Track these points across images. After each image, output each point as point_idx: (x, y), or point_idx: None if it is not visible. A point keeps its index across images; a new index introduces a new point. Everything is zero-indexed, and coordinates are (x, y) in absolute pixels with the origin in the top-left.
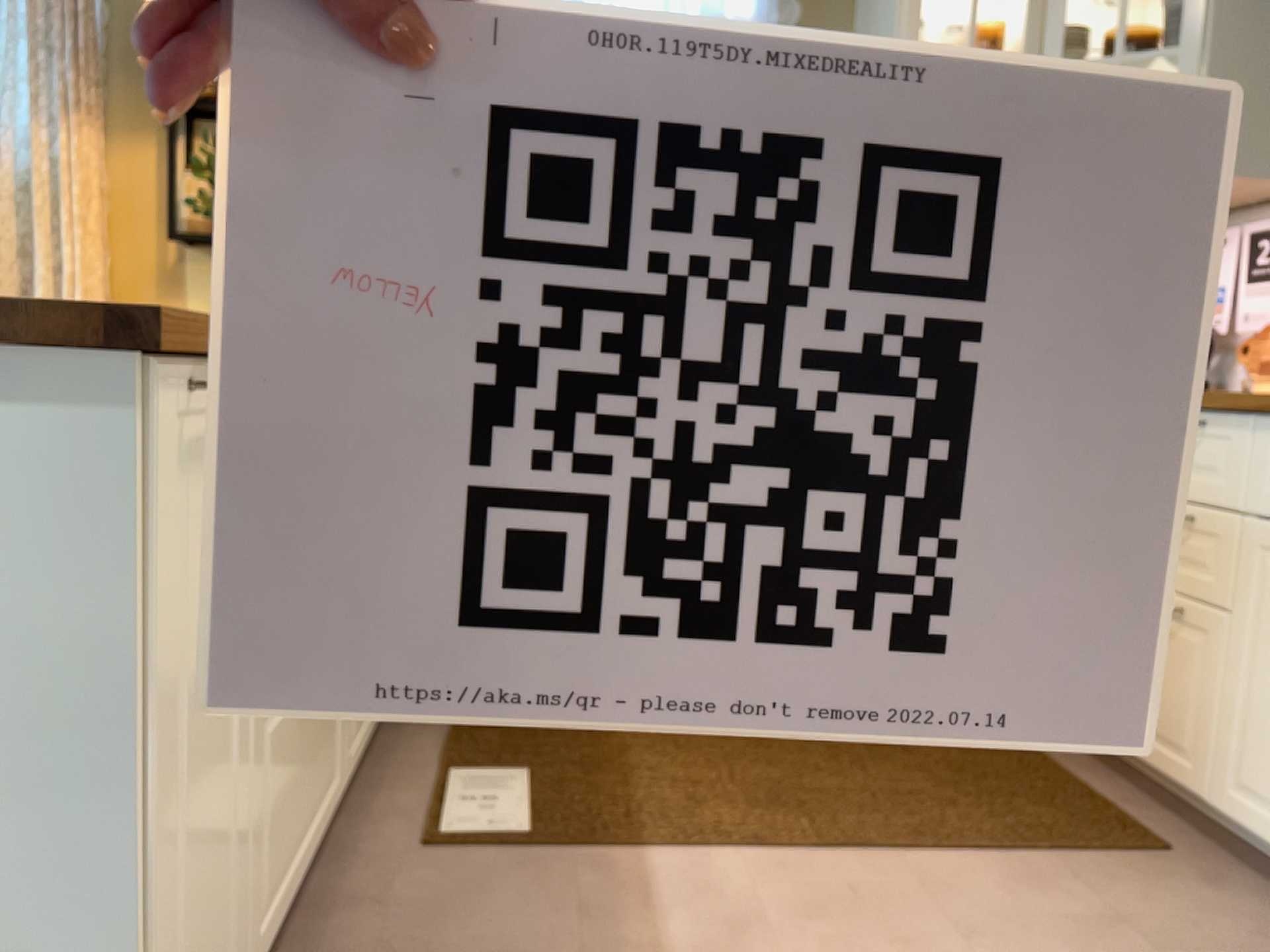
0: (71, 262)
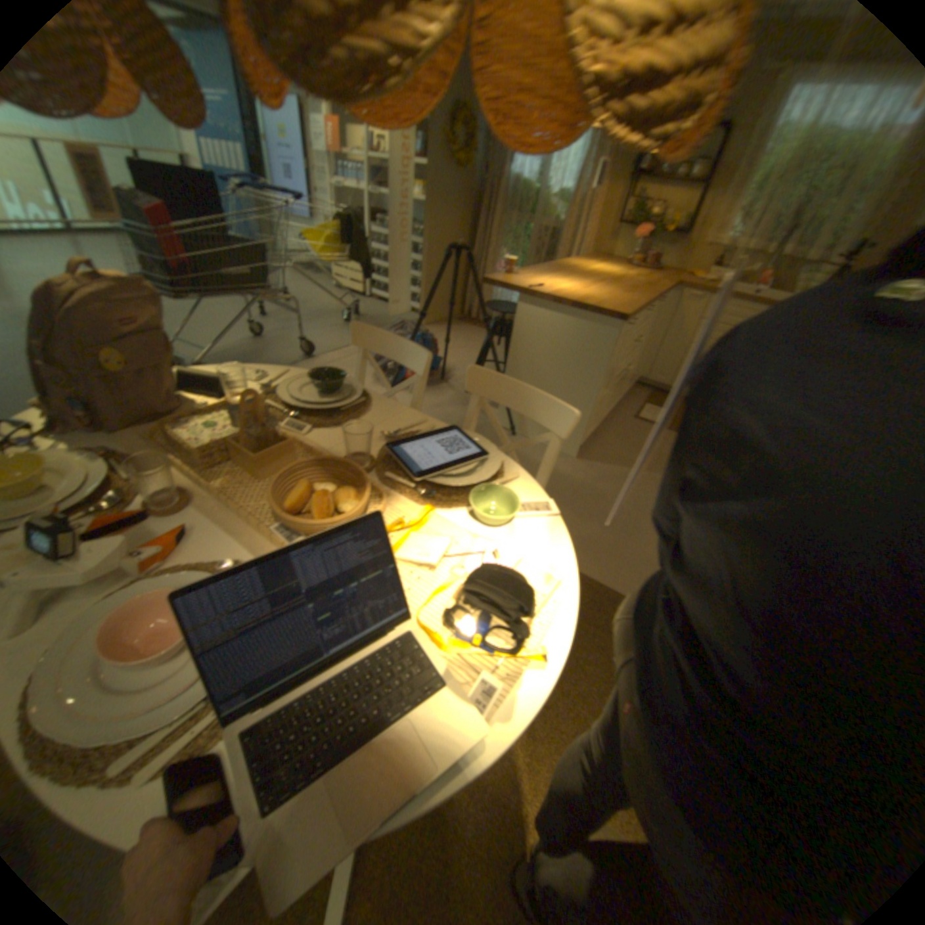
0: (586, 230)
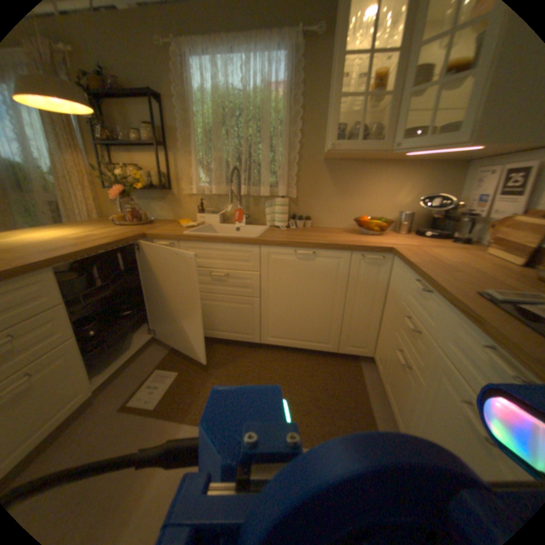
0: (78, 197)
